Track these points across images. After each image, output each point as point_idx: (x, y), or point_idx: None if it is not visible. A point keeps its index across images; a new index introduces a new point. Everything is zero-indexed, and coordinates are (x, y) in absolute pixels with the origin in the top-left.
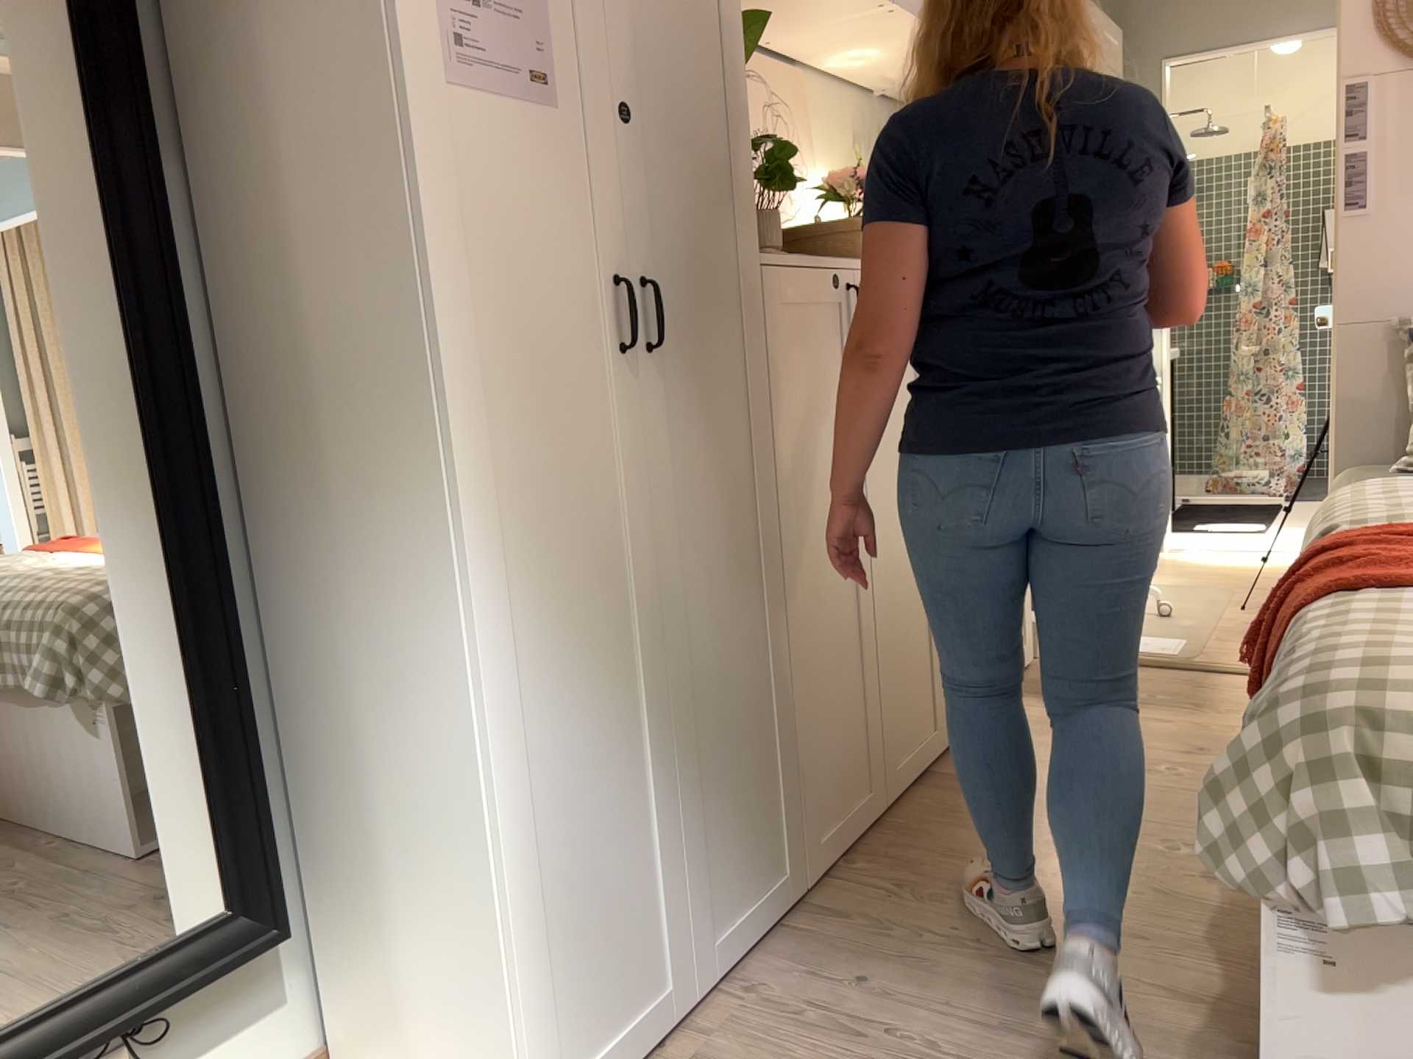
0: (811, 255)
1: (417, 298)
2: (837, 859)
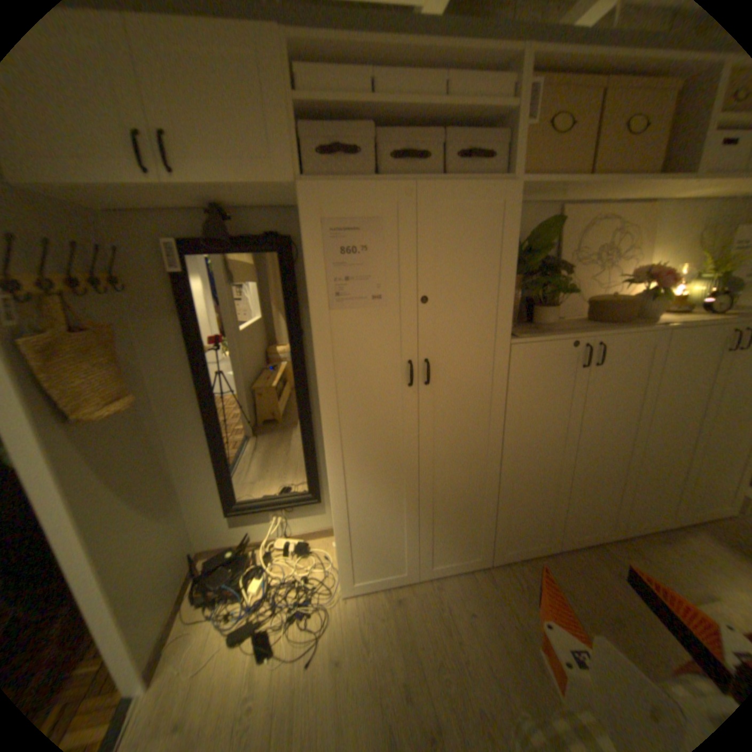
0: (567, 333)
1: (318, 379)
2: (521, 562)
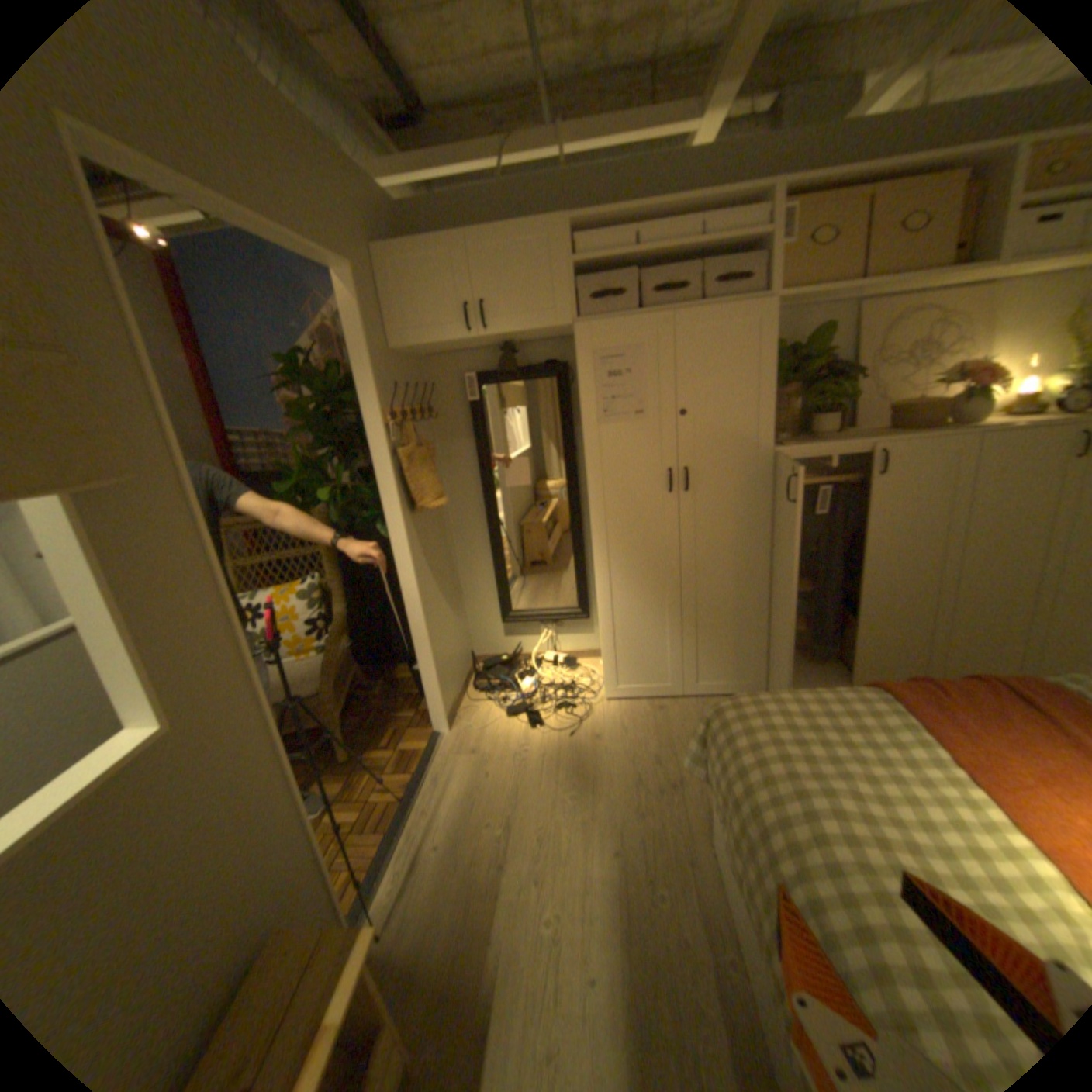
0: (842, 441)
1: (588, 485)
2: None
